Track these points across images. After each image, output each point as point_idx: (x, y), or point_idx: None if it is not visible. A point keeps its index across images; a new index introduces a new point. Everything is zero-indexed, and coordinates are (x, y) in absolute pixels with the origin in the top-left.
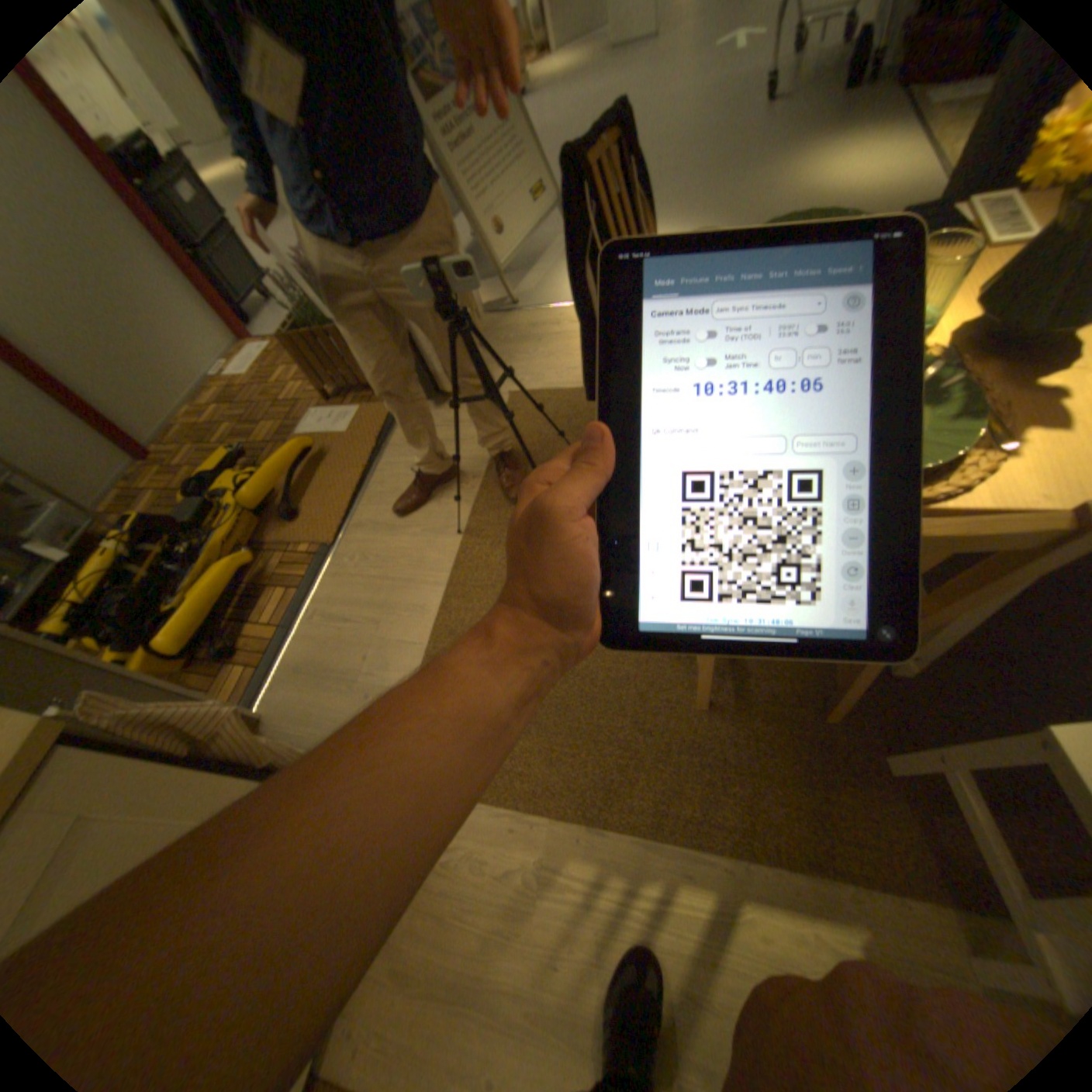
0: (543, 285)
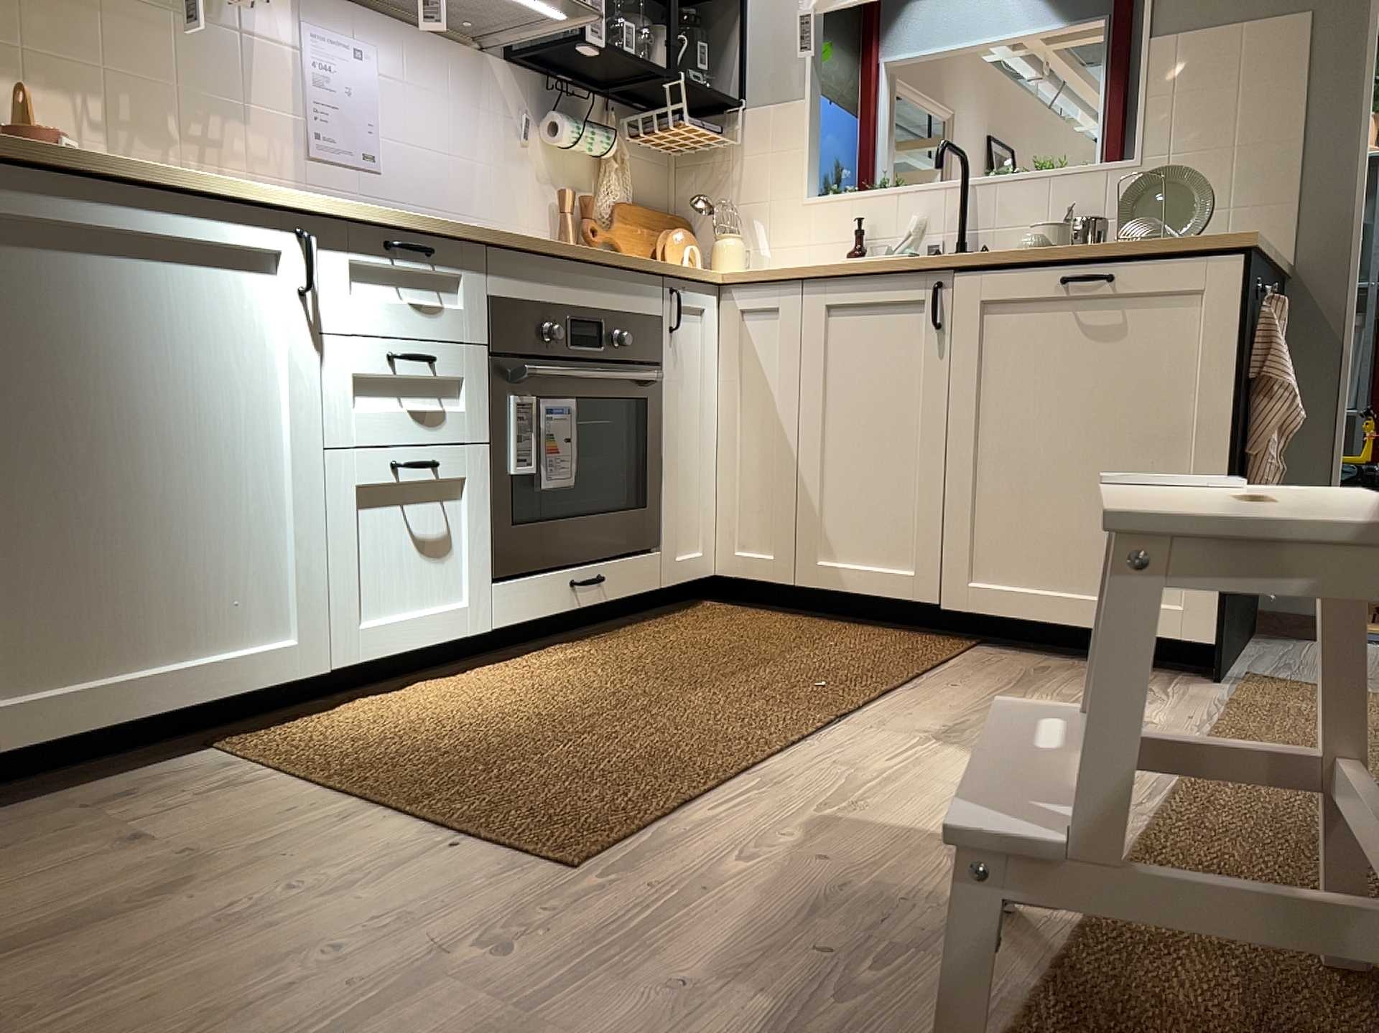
0: None
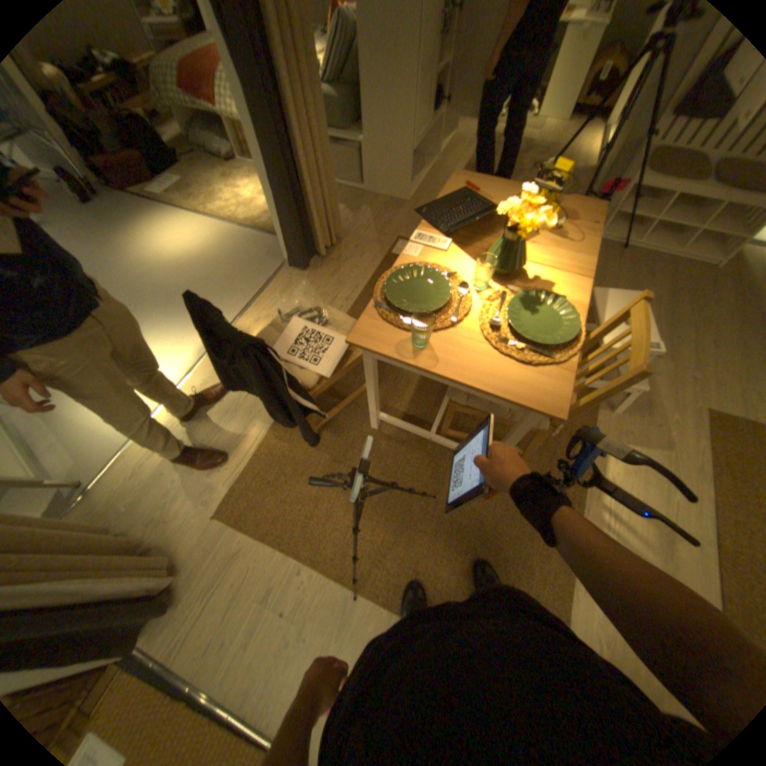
0: (78, 454)
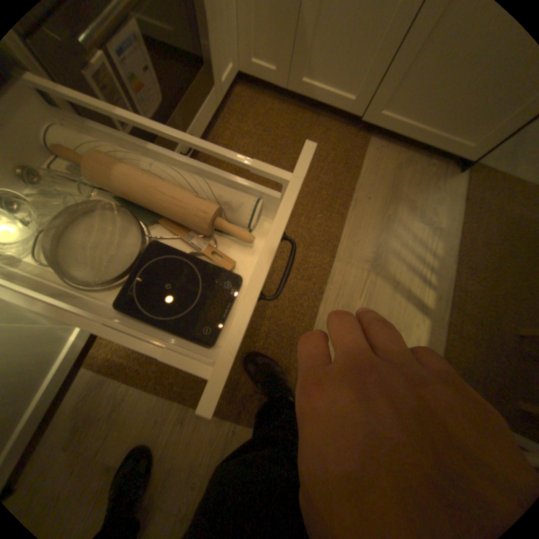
0: None
